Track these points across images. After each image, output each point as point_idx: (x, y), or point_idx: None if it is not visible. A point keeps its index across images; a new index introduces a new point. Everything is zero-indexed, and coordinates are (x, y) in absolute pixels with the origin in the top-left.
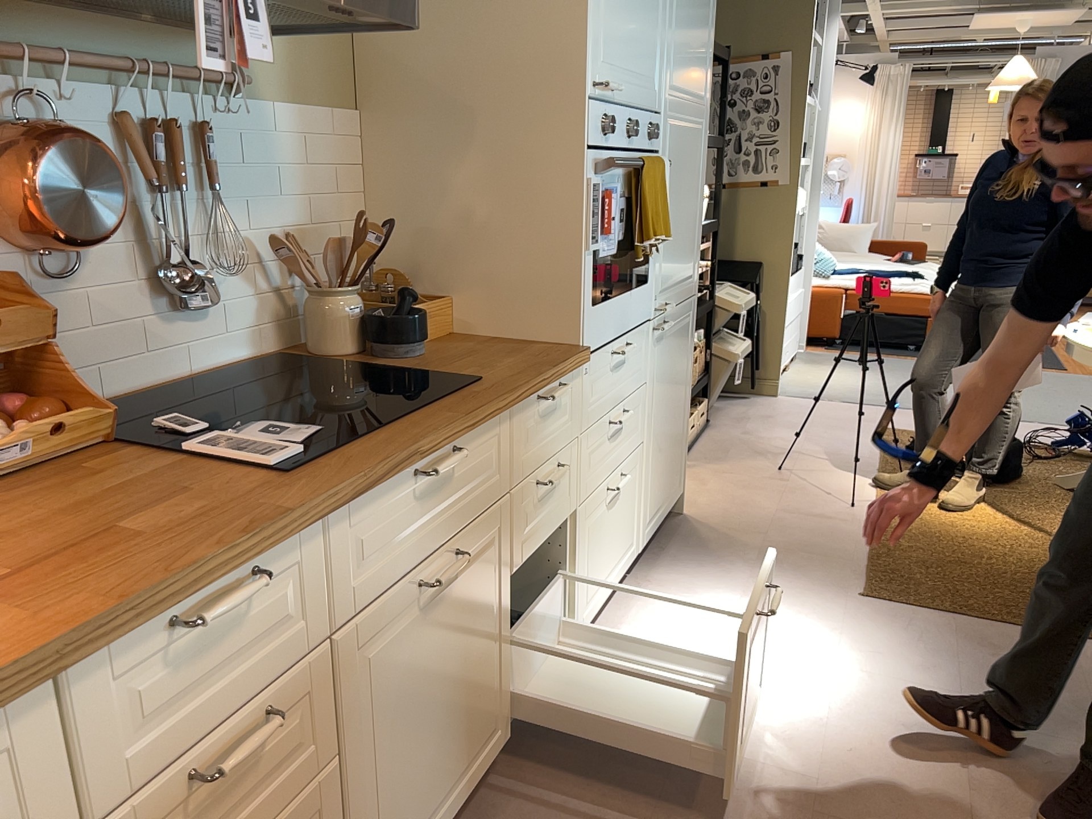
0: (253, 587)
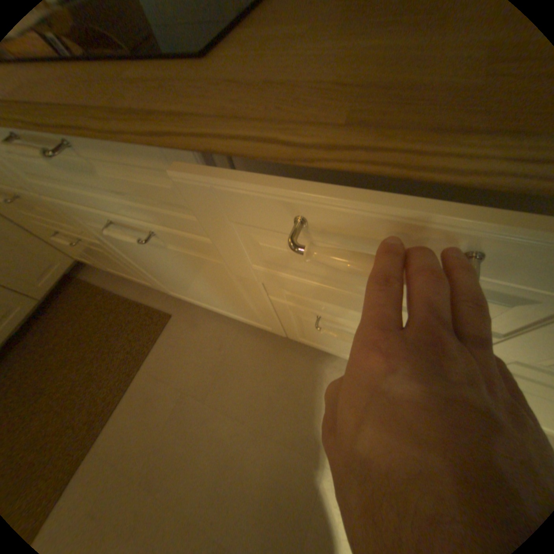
0: None
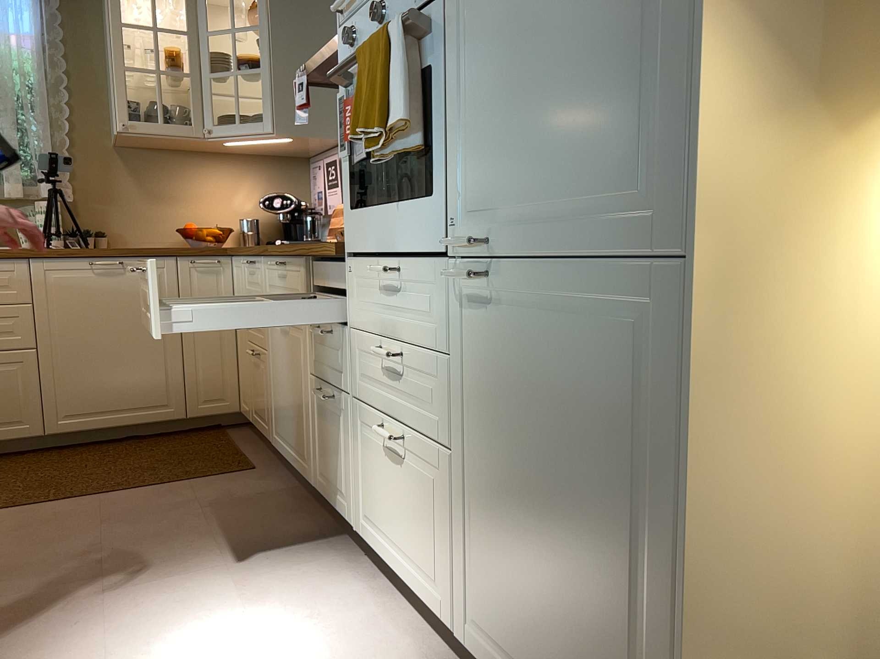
0: (246, 261)
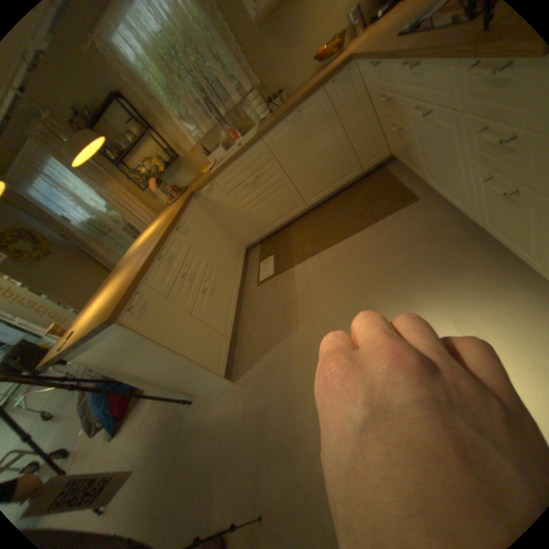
0: (373, 64)
